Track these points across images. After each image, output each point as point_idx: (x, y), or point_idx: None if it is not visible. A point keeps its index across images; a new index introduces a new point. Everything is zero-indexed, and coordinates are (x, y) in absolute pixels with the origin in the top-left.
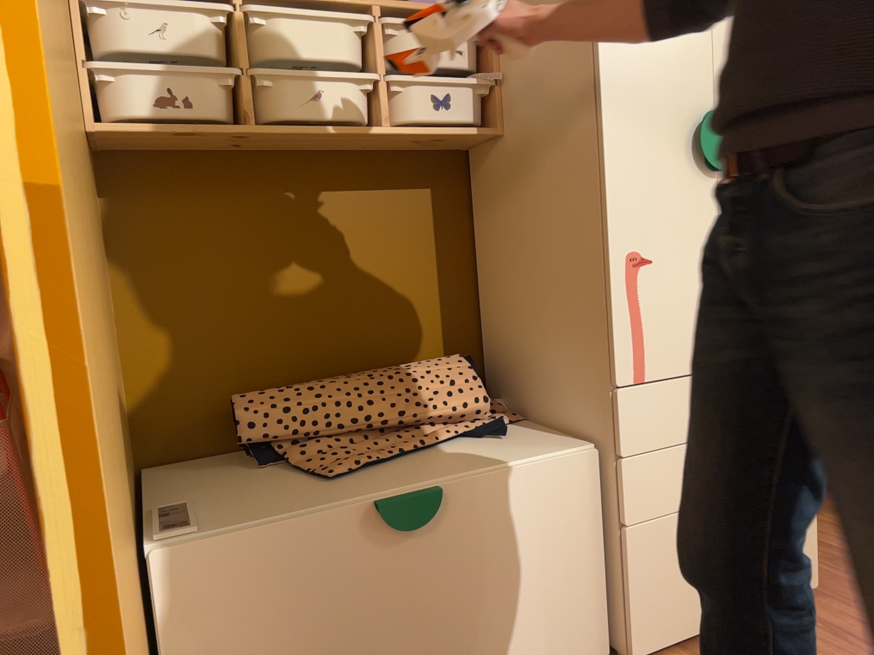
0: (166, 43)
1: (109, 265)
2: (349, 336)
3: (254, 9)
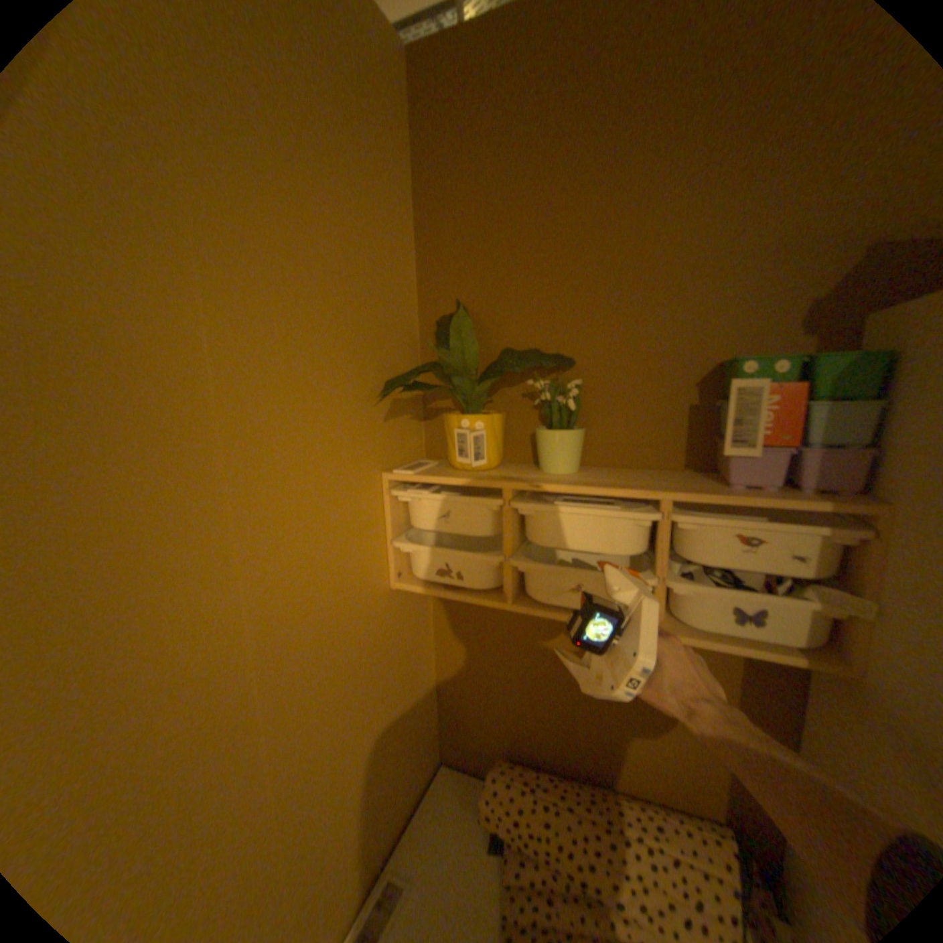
0: (446, 526)
1: (434, 631)
2: (613, 749)
3: (519, 503)
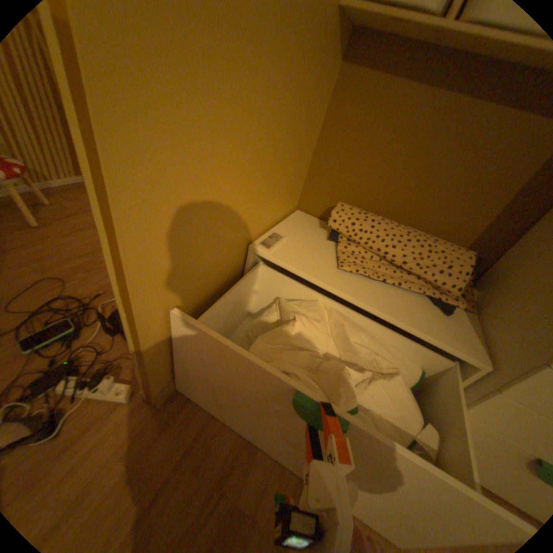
0: None
1: (327, 106)
2: (419, 204)
3: None
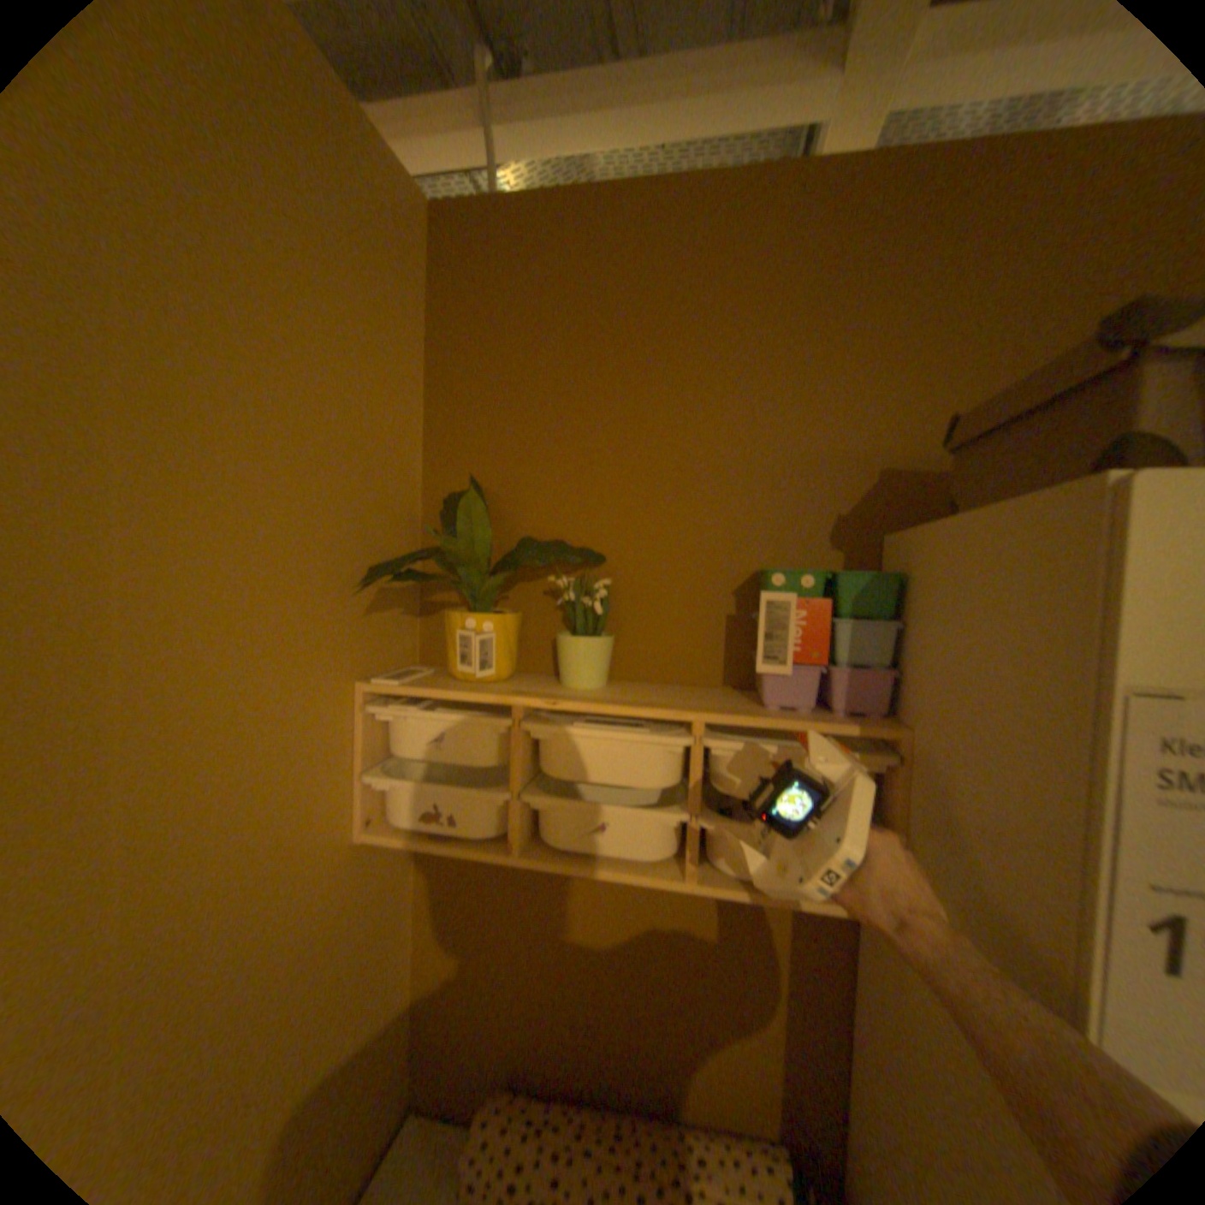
0: (439, 754)
1: (414, 903)
2: (646, 1054)
3: (533, 725)
